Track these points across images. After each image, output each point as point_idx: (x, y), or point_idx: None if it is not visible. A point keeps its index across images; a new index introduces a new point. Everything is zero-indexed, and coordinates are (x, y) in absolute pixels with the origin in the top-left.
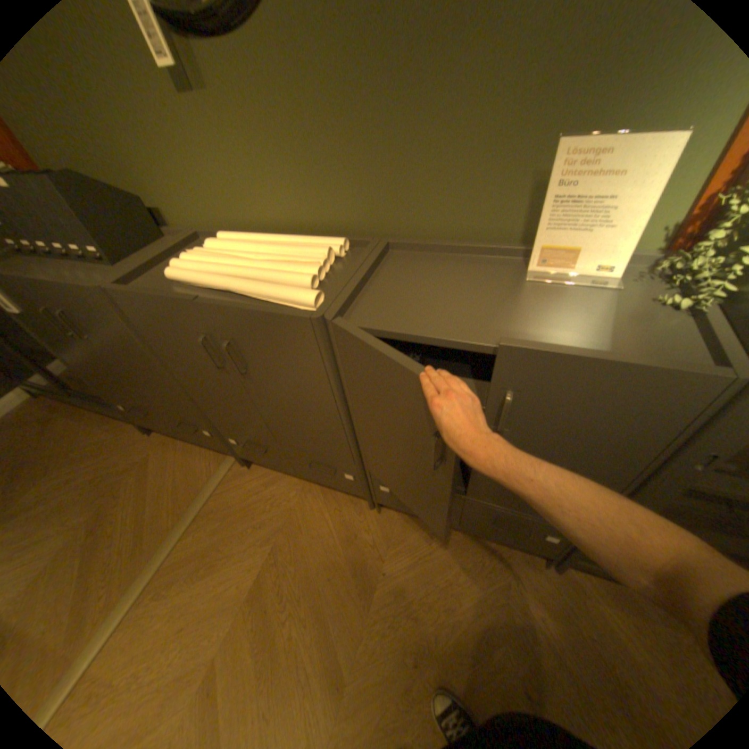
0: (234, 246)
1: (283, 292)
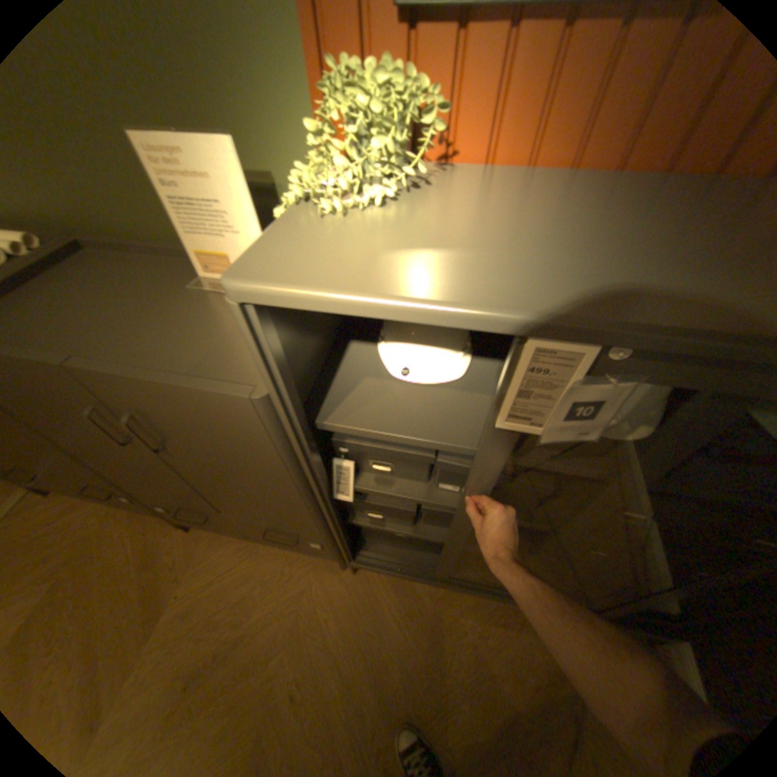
0: None
1: None
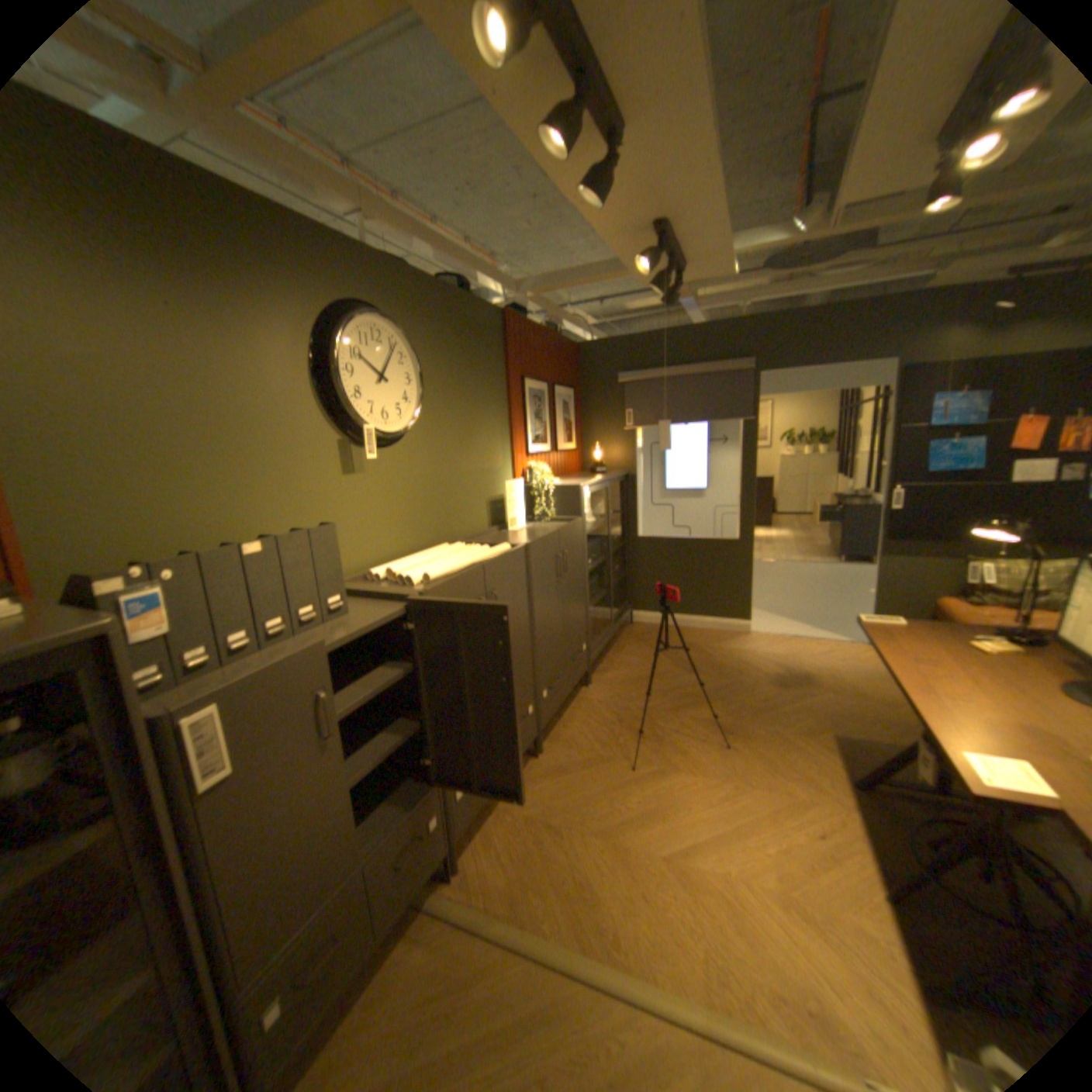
0: (416, 561)
1: (497, 549)
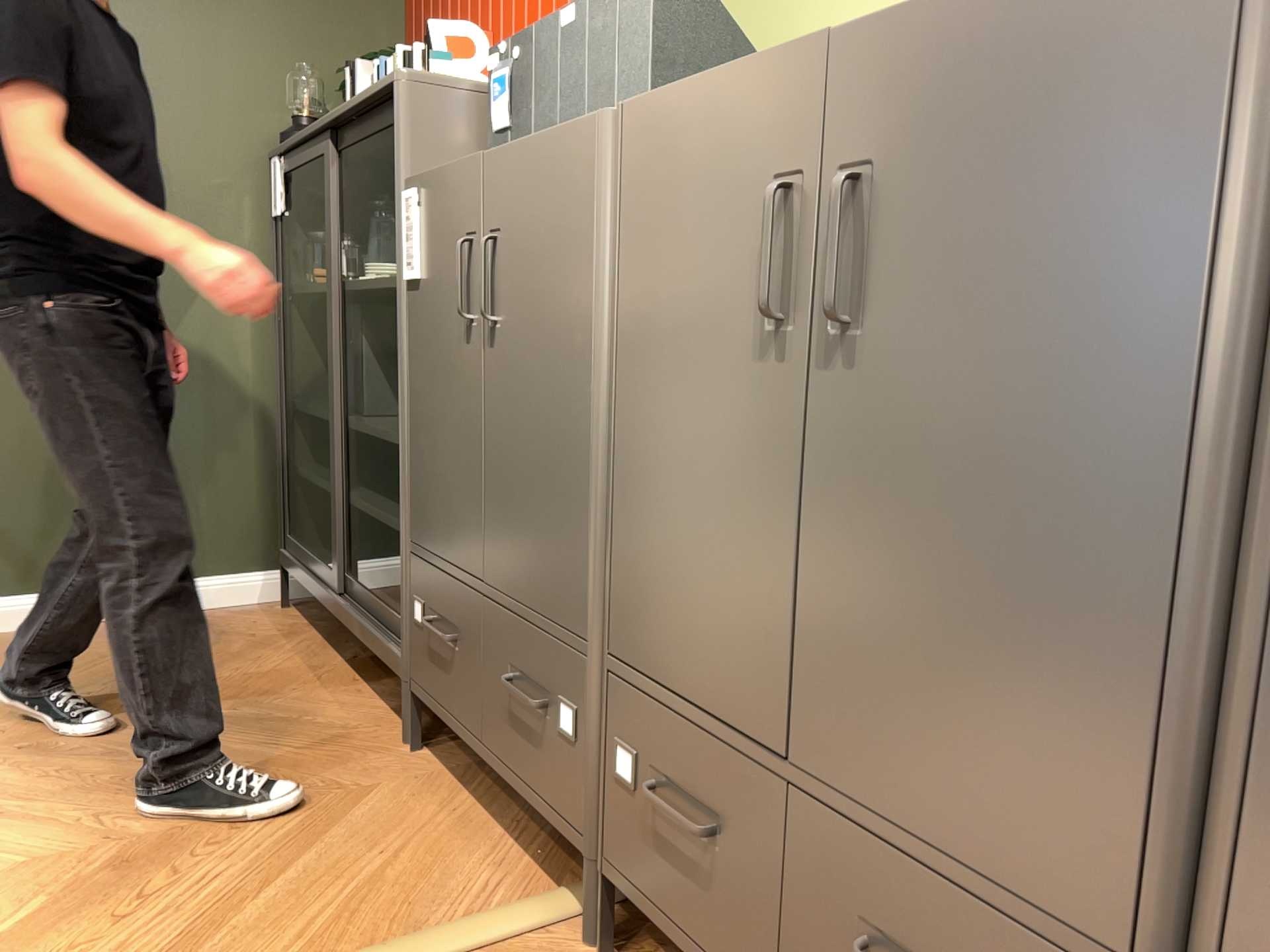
0: None
1: None
